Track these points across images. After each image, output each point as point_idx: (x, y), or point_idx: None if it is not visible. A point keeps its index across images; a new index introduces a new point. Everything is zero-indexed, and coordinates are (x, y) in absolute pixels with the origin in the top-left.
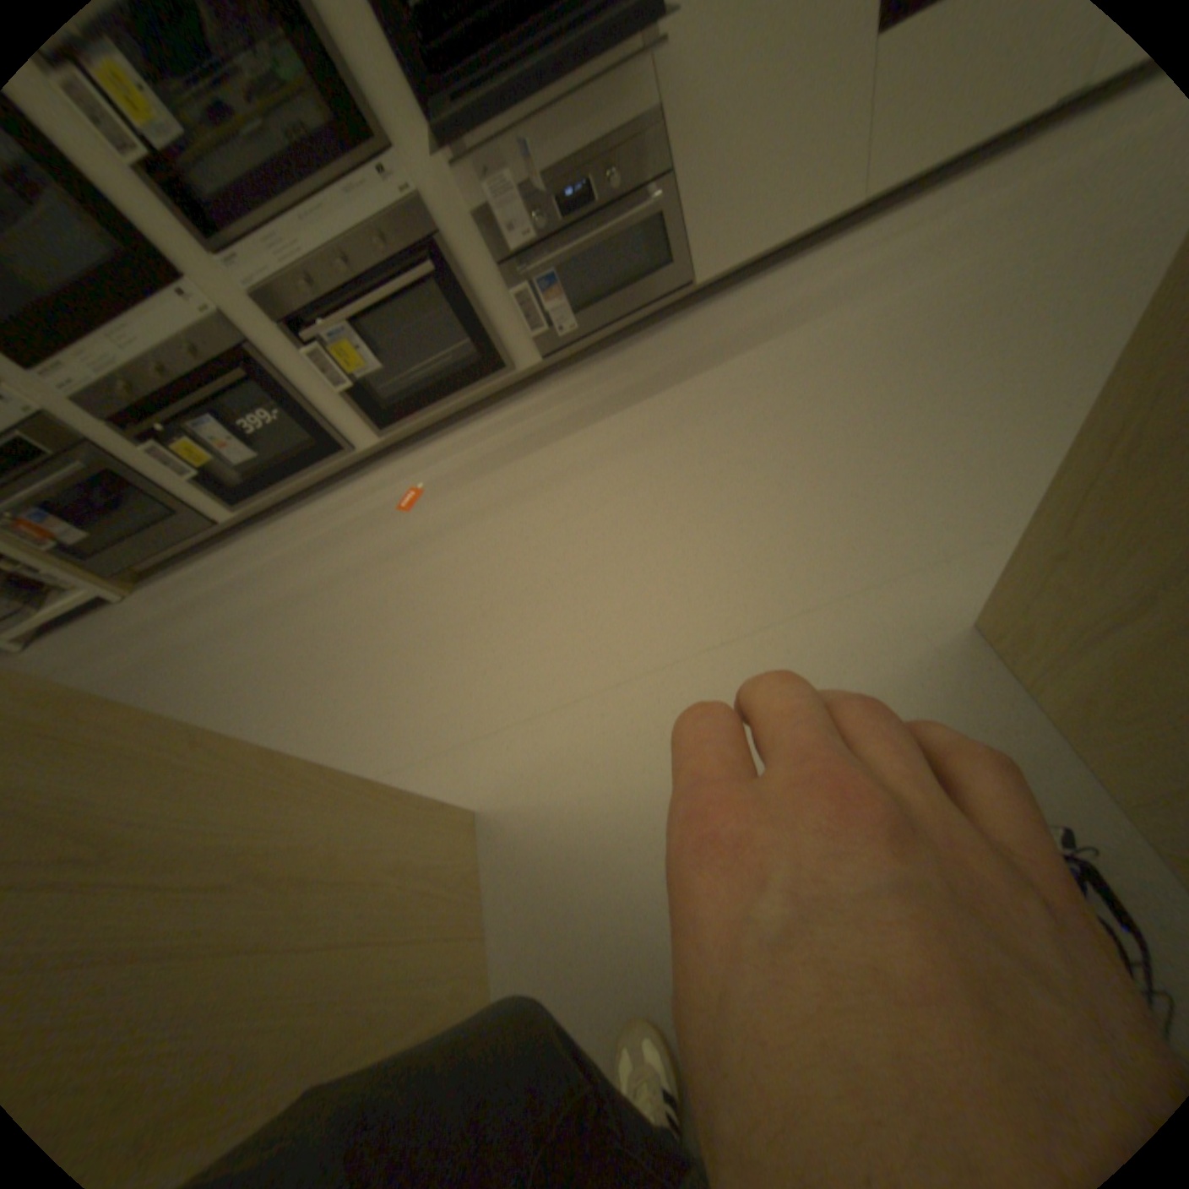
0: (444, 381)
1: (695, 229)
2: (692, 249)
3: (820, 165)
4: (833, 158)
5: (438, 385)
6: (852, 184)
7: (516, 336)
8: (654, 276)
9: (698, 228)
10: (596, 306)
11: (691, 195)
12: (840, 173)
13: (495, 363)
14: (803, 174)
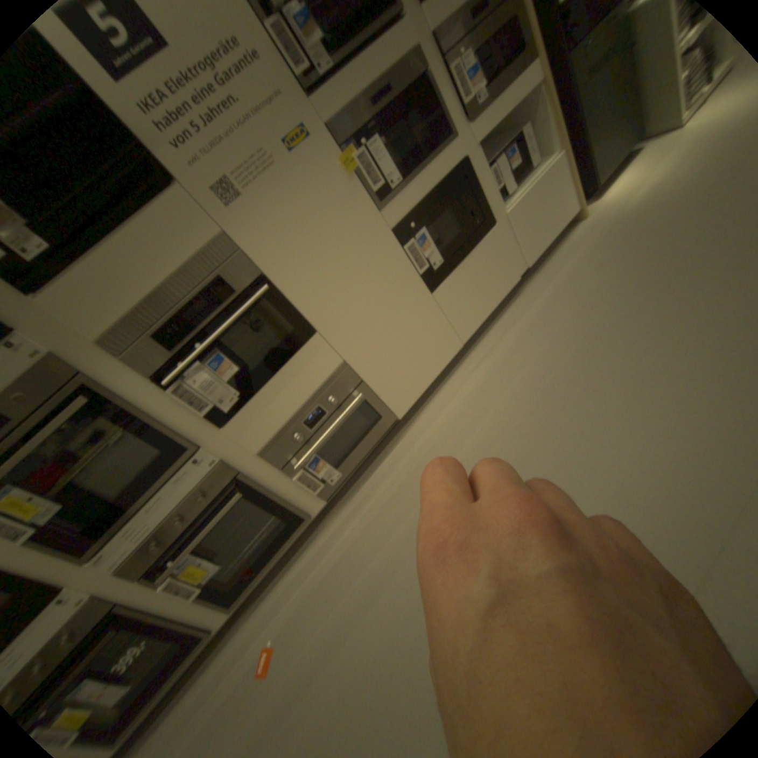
0: (267, 549)
1: (387, 397)
2: (391, 406)
3: (435, 344)
4: (440, 339)
5: (264, 554)
6: (454, 343)
7: (307, 498)
8: (376, 427)
9: (388, 395)
10: (349, 458)
11: (378, 385)
12: (446, 342)
13: (298, 520)
14: (429, 351)
